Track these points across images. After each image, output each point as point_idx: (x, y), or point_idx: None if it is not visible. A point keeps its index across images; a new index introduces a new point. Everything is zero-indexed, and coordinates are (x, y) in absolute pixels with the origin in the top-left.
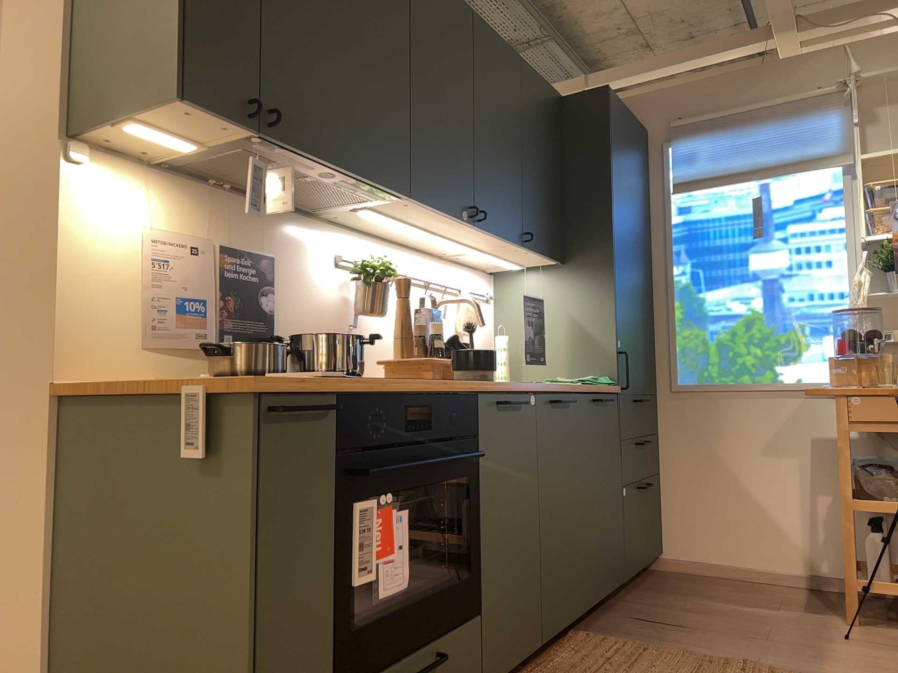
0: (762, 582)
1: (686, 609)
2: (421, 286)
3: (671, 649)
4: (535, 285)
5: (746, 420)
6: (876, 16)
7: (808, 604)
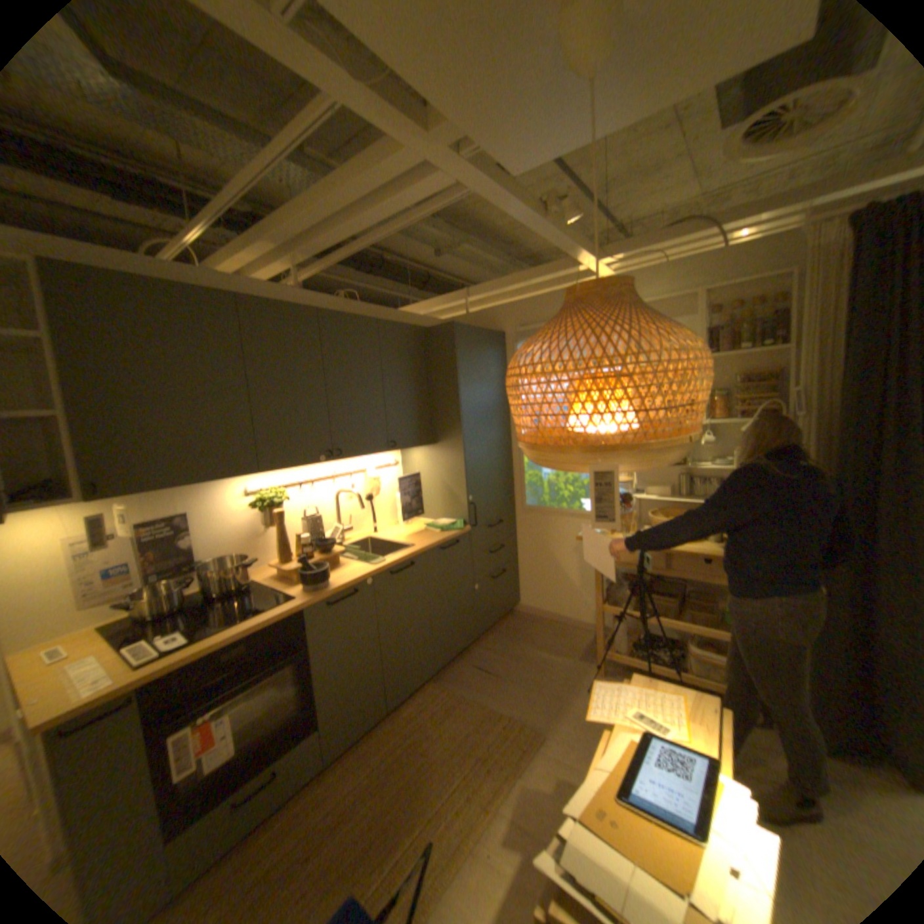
0: (571, 628)
1: (508, 659)
2: (333, 476)
3: (476, 703)
4: (421, 457)
5: (564, 531)
6: (647, 253)
7: (585, 654)
